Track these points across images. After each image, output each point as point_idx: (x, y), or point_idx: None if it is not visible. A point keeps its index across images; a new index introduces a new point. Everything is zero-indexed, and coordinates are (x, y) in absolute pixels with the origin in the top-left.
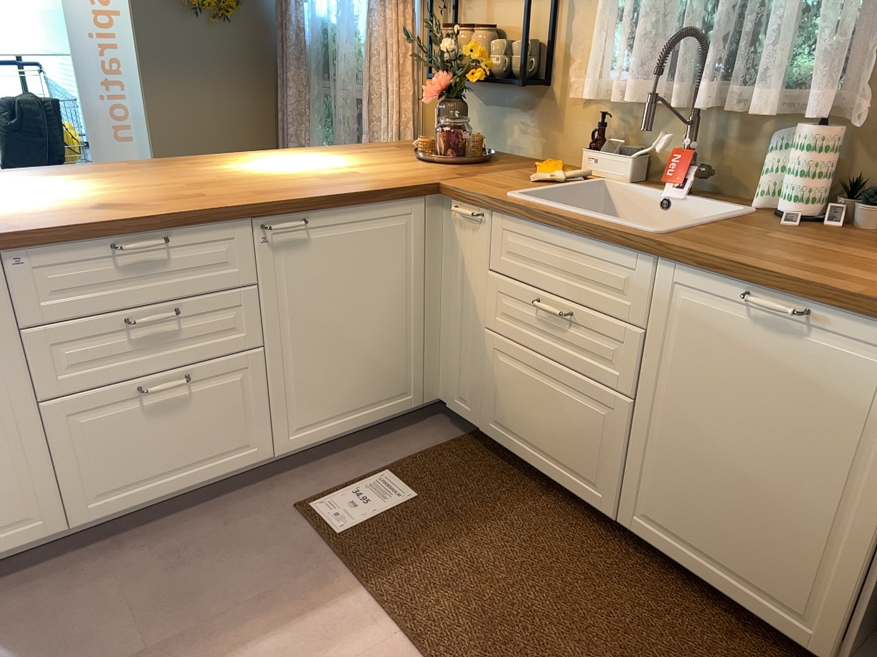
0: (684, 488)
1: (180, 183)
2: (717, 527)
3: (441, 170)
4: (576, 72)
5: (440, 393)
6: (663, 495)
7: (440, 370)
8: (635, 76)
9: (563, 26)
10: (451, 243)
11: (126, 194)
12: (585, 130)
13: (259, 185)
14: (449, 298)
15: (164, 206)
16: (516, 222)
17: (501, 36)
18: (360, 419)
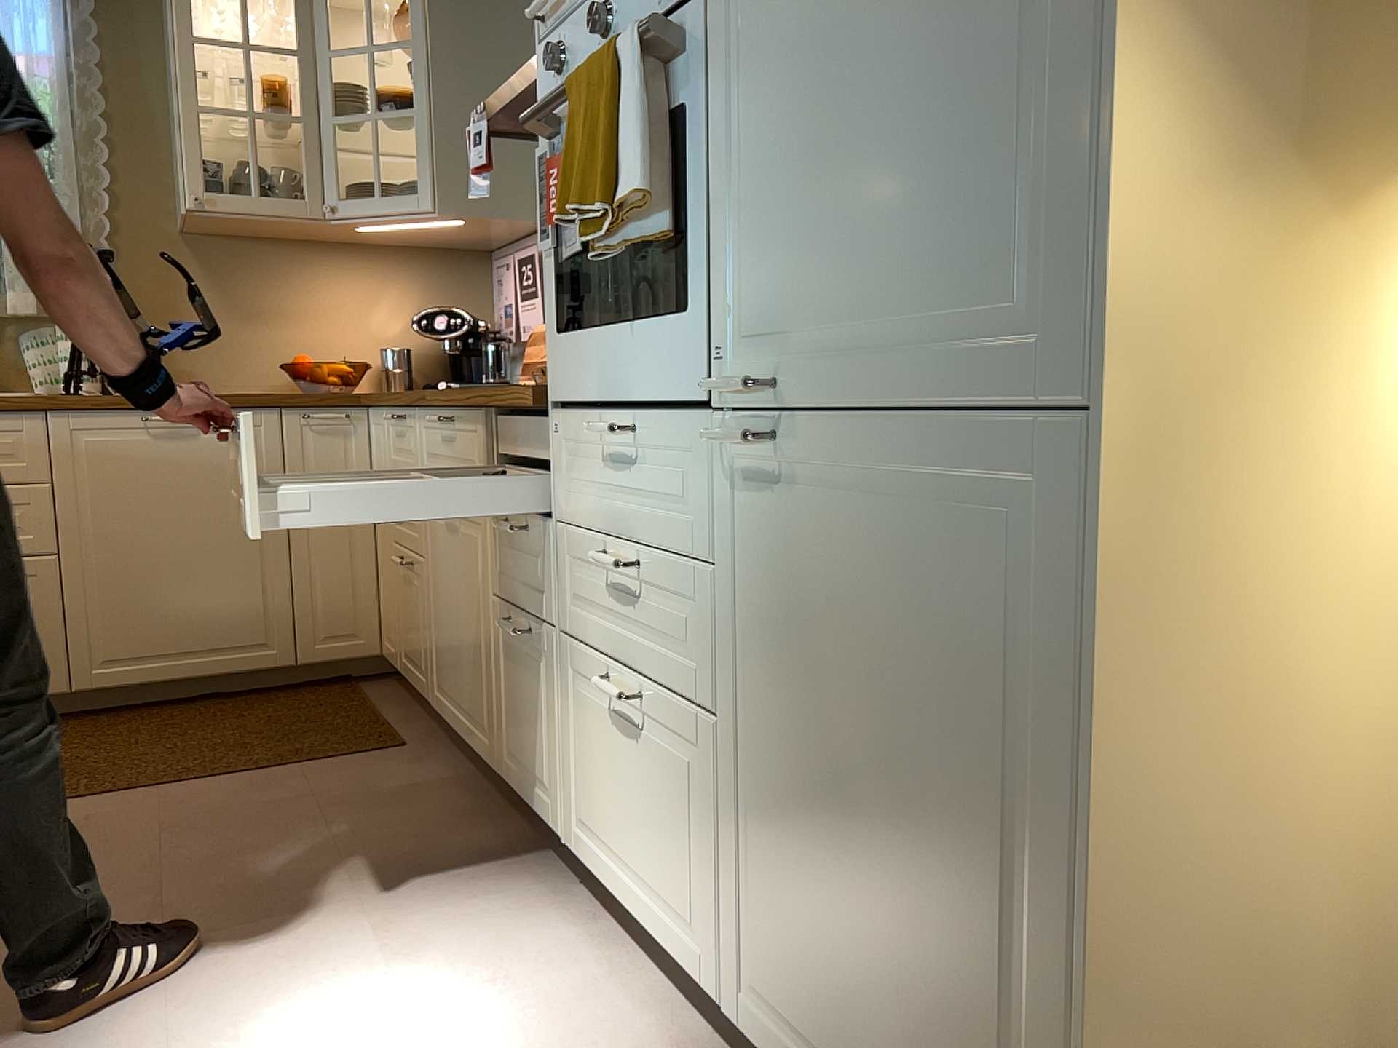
0: (138, 607)
1: None
2: (179, 620)
3: None
4: None
5: None
6: (119, 626)
7: None
8: None
9: None
10: None
11: None
12: None
13: None
14: None
15: None
16: None
17: None
18: None
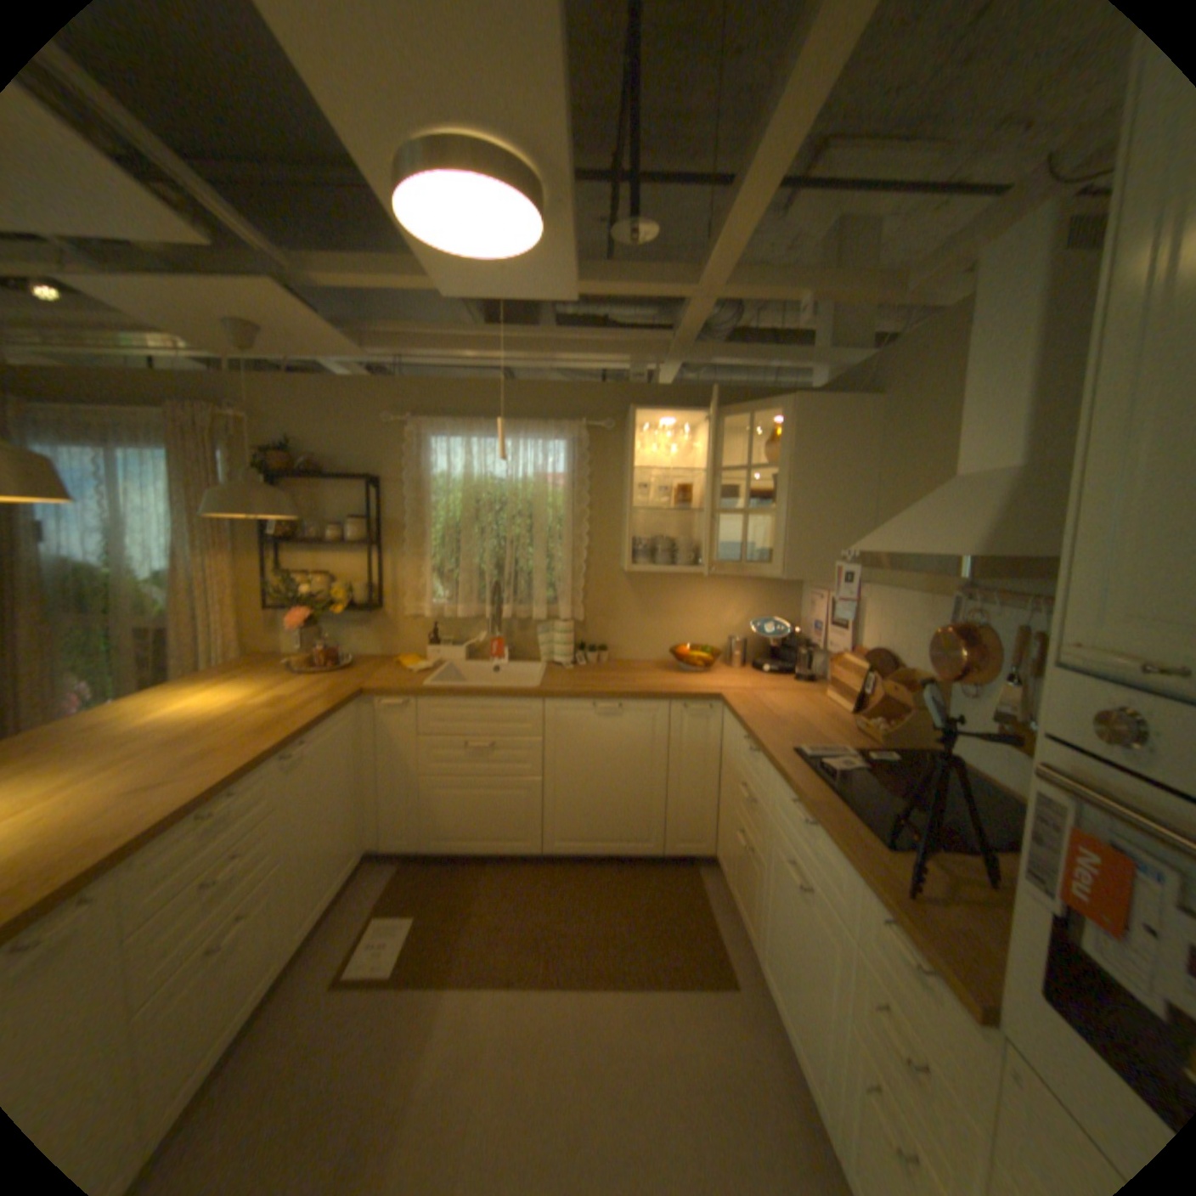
0: (580, 811)
1: (147, 748)
2: (601, 821)
3: (338, 677)
4: (409, 598)
5: (369, 844)
6: (569, 821)
7: (368, 825)
8: (463, 602)
9: (391, 571)
10: (373, 727)
11: (127, 773)
12: (419, 632)
13: (236, 727)
14: (374, 767)
15: (206, 767)
16: (441, 700)
17: (332, 575)
18: (332, 893)
